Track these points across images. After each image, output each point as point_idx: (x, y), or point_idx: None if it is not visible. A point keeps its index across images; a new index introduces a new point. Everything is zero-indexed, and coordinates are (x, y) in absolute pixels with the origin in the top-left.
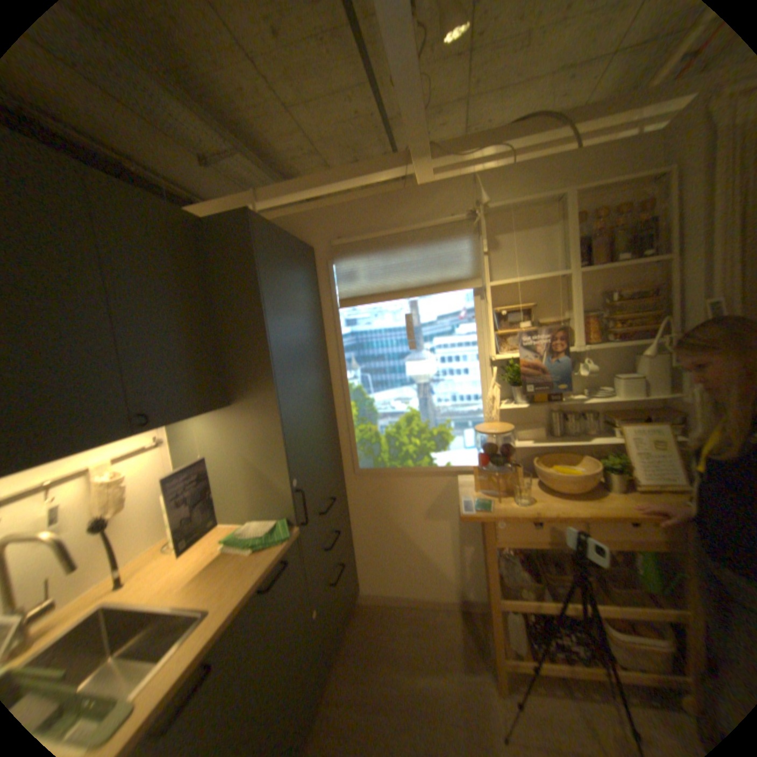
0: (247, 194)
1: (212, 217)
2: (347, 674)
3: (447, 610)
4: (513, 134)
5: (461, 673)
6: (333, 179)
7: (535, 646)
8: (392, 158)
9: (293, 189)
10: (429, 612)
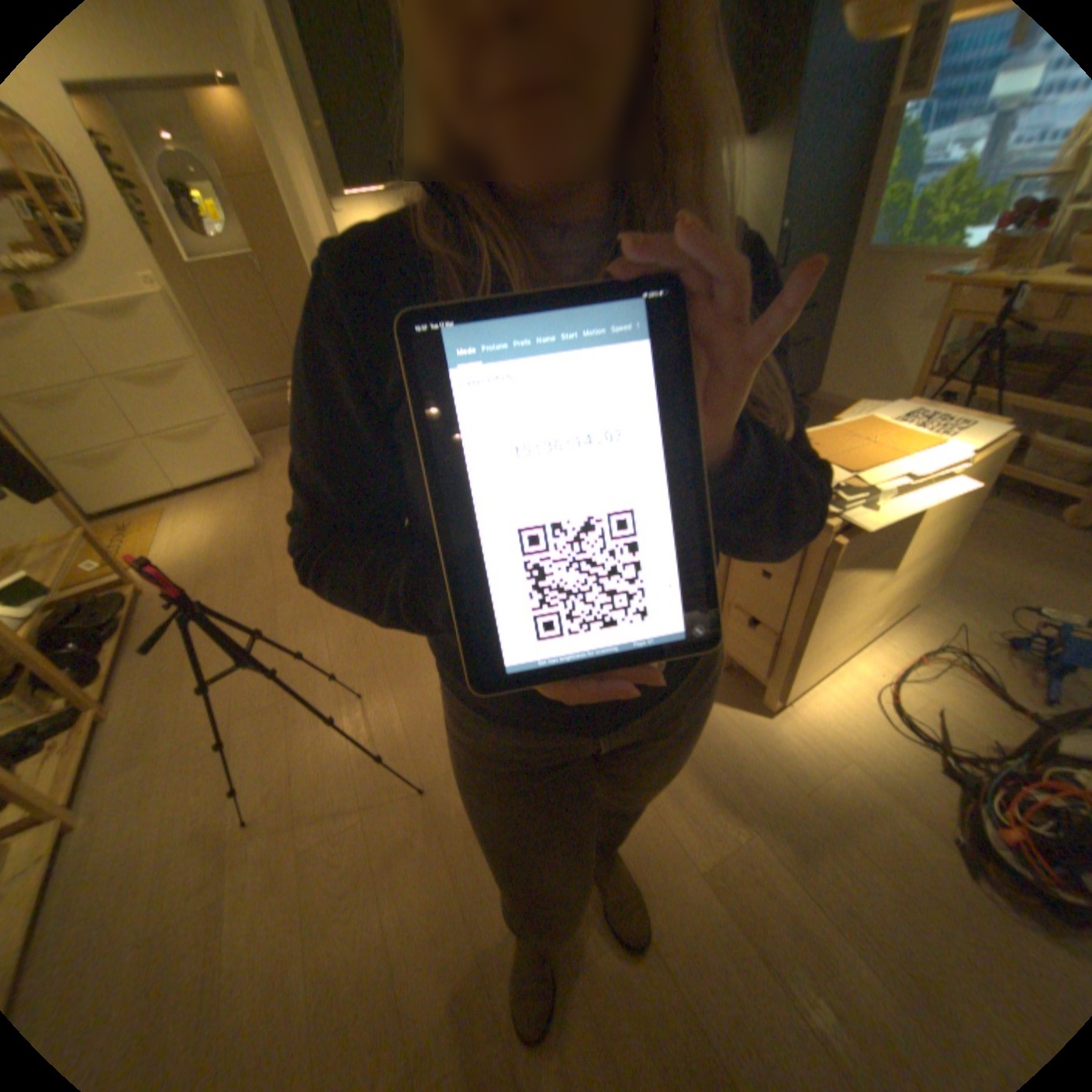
0: None
1: None
2: None
3: None
4: None
5: None
6: None
7: None
8: None
9: None
10: None
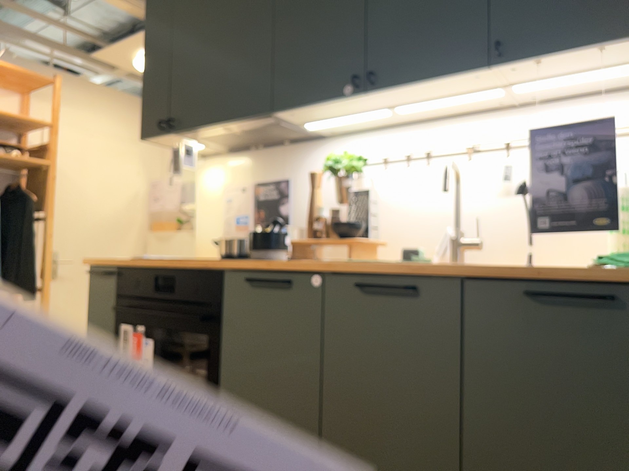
0: None
1: None
2: None
3: None
4: None
5: None
6: None
7: None
8: None
9: None
10: None
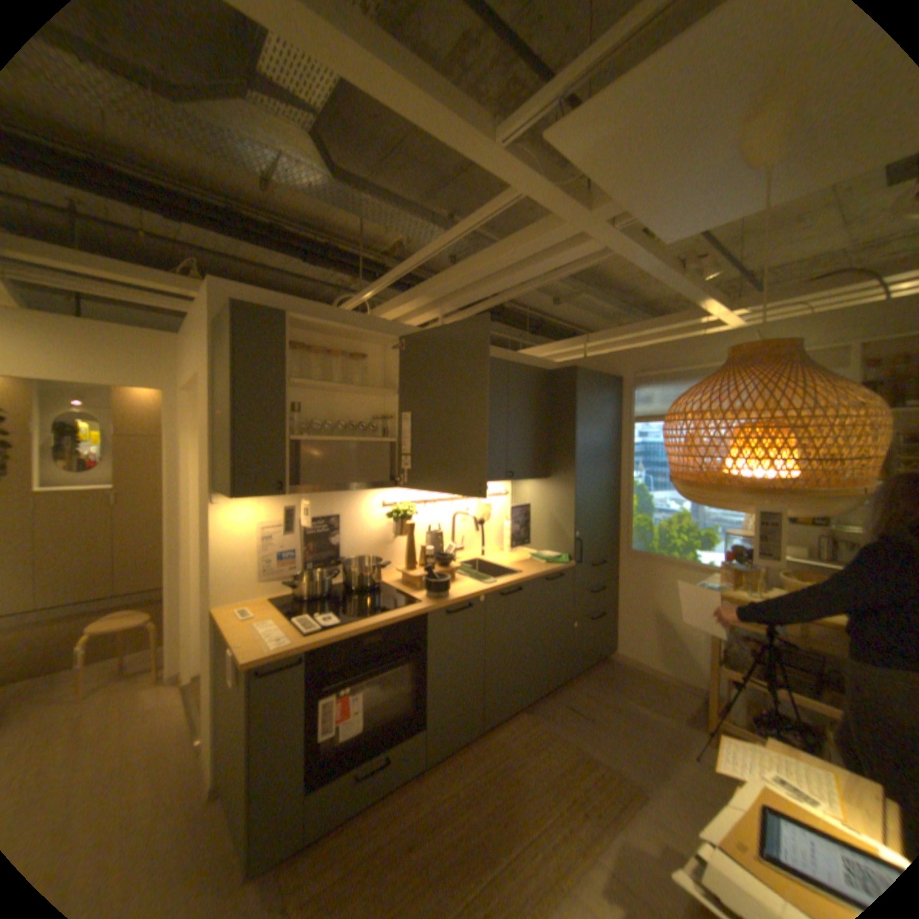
0: (581, 337)
1: (555, 370)
2: (592, 686)
3: (693, 694)
4: (814, 288)
5: (683, 724)
6: (646, 327)
7: (753, 725)
8: (695, 310)
9: (614, 334)
10: (675, 688)
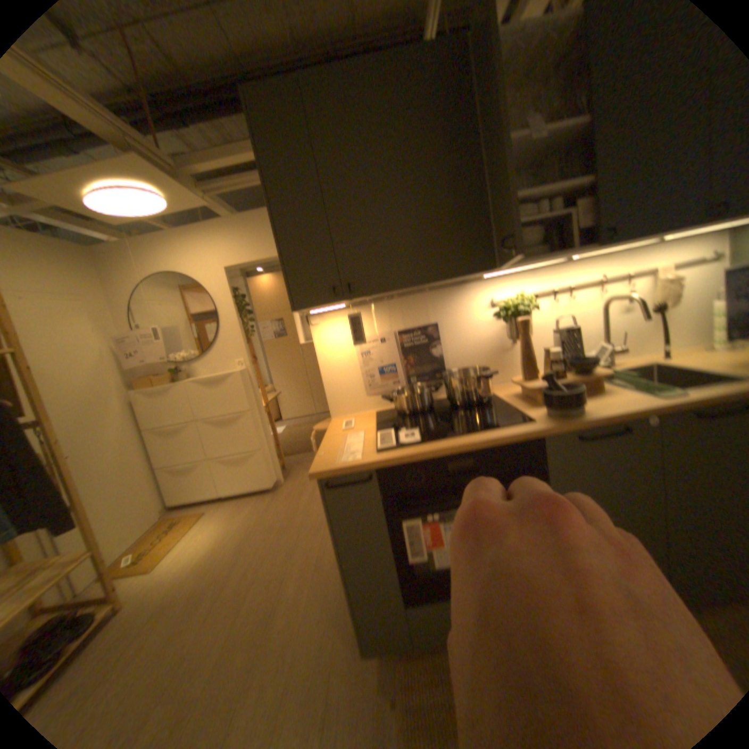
0: None
1: None
2: None
3: None
4: None
5: None
6: None
7: None
8: None
9: None
10: None
